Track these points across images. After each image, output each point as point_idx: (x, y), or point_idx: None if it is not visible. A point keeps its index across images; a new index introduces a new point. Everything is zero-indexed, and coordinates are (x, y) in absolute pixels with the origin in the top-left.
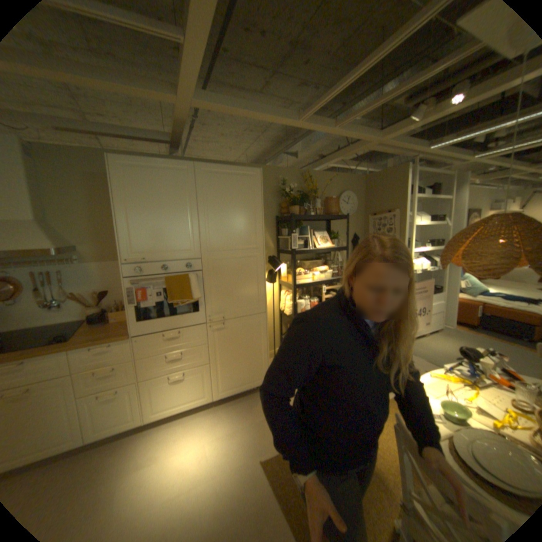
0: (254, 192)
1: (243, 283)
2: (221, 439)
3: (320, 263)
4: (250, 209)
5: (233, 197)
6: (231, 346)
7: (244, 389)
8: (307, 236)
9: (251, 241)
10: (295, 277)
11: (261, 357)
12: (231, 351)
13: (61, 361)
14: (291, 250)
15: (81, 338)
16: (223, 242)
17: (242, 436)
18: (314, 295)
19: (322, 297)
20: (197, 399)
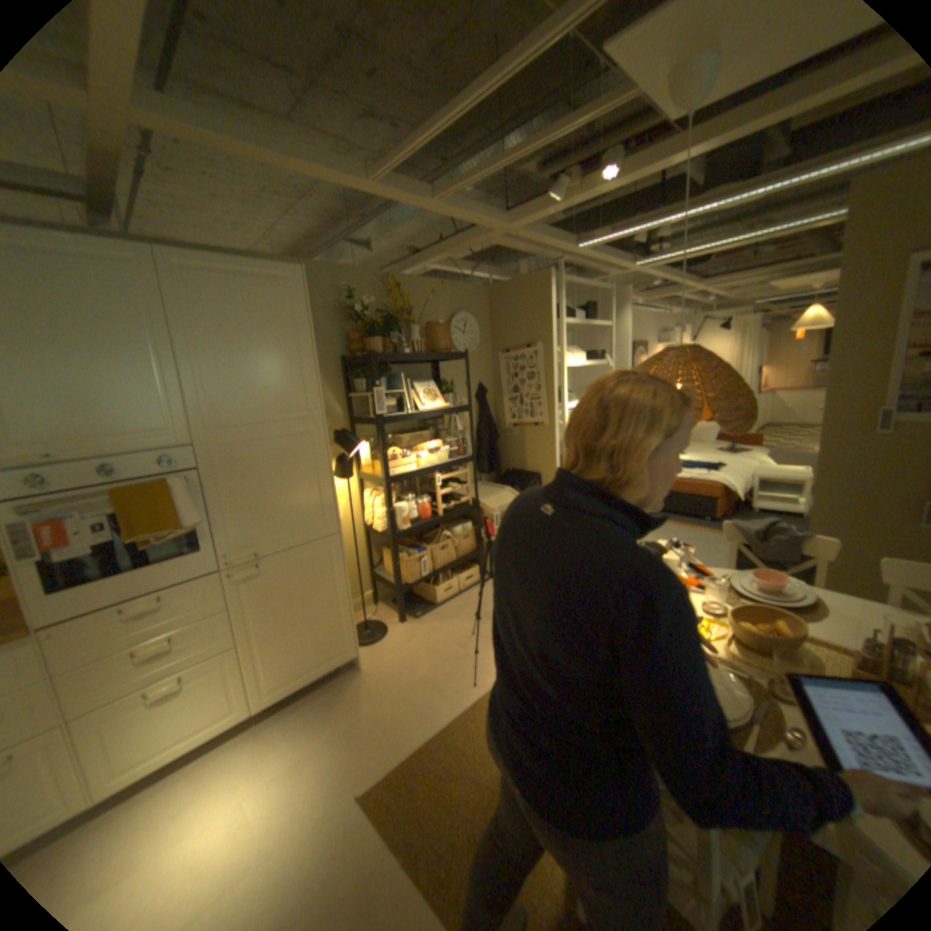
0: (294, 311)
1: (289, 485)
2: (274, 780)
3: (427, 436)
4: (288, 342)
5: (250, 319)
6: (276, 605)
7: (311, 677)
8: (401, 391)
9: (297, 404)
10: (386, 465)
11: (338, 613)
12: (277, 614)
13: None
14: (376, 417)
15: None
16: (239, 410)
17: (315, 763)
18: (422, 492)
19: (435, 494)
20: (215, 721)
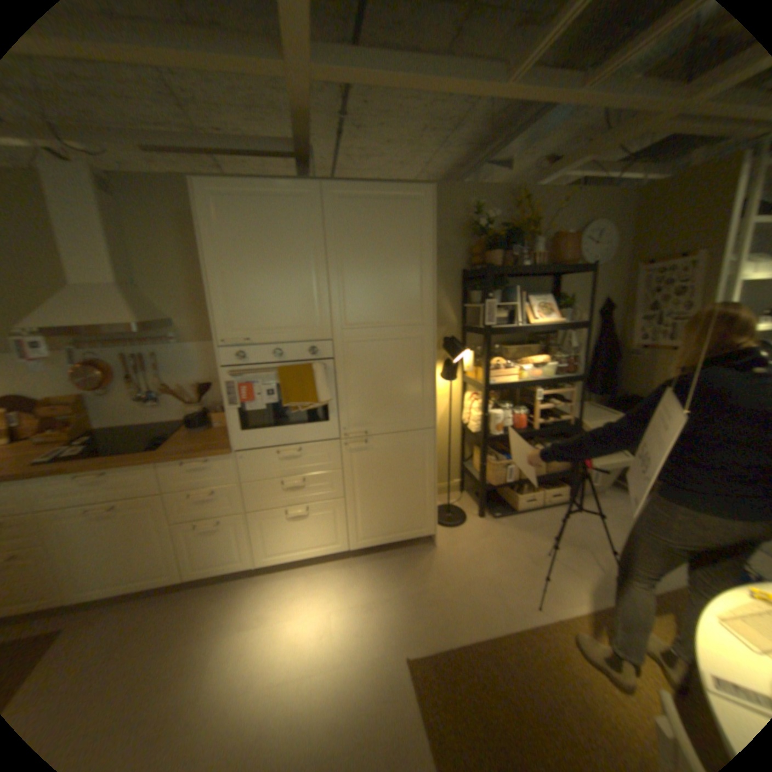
0: (422, 227)
1: (399, 381)
2: (356, 608)
3: (537, 349)
4: (413, 257)
5: (386, 237)
6: (378, 475)
7: (397, 538)
8: (515, 304)
9: (414, 312)
10: (489, 373)
11: (426, 495)
12: (378, 482)
13: (150, 475)
14: (486, 327)
15: (176, 447)
16: (368, 314)
17: (386, 610)
18: (522, 403)
19: (535, 407)
20: (328, 545)
